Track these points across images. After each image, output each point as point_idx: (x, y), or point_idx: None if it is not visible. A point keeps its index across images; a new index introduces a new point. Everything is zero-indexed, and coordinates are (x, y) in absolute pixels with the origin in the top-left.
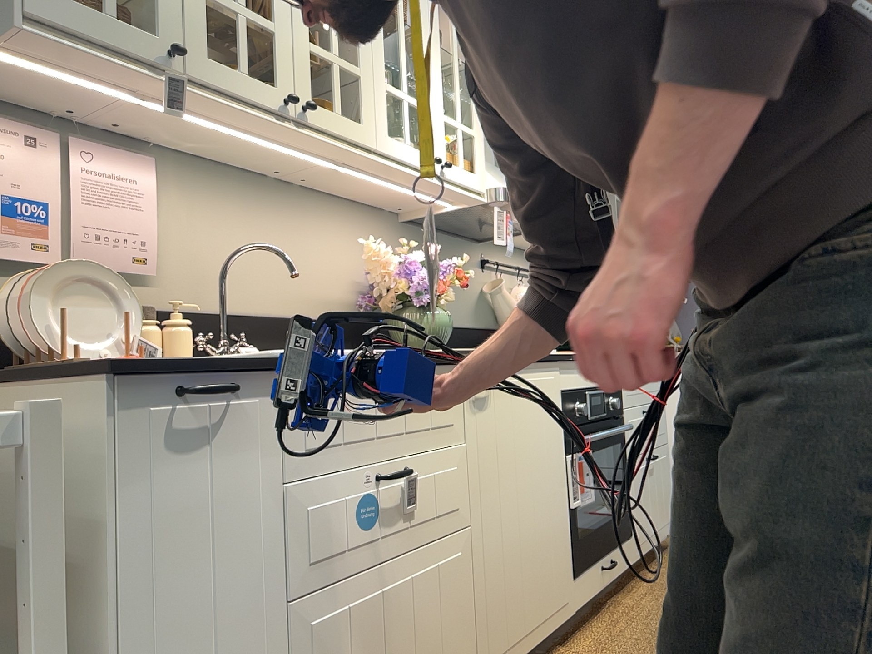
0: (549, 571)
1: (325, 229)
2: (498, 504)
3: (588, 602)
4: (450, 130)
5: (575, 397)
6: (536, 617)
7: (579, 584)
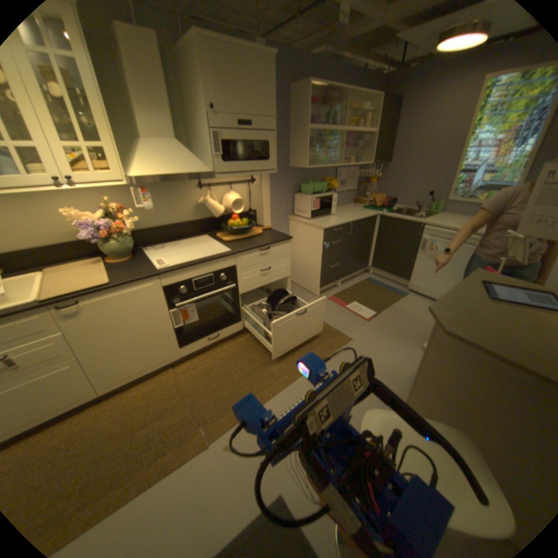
0: (155, 352)
1: (55, 200)
2: (100, 344)
3: (194, 352)
4: (76, 150)
5: (178, 286)
6: (143, 368)
7: (184, 349)
